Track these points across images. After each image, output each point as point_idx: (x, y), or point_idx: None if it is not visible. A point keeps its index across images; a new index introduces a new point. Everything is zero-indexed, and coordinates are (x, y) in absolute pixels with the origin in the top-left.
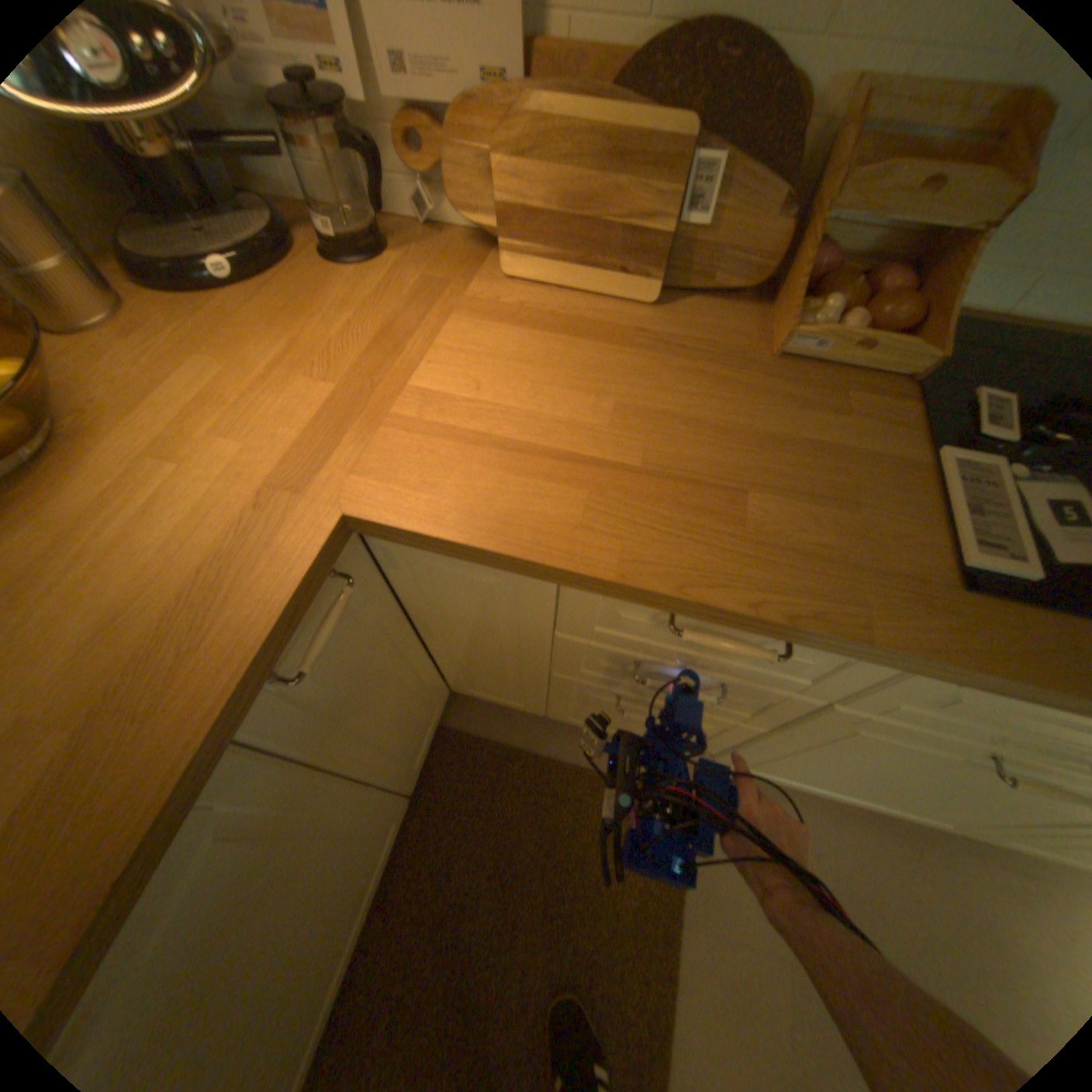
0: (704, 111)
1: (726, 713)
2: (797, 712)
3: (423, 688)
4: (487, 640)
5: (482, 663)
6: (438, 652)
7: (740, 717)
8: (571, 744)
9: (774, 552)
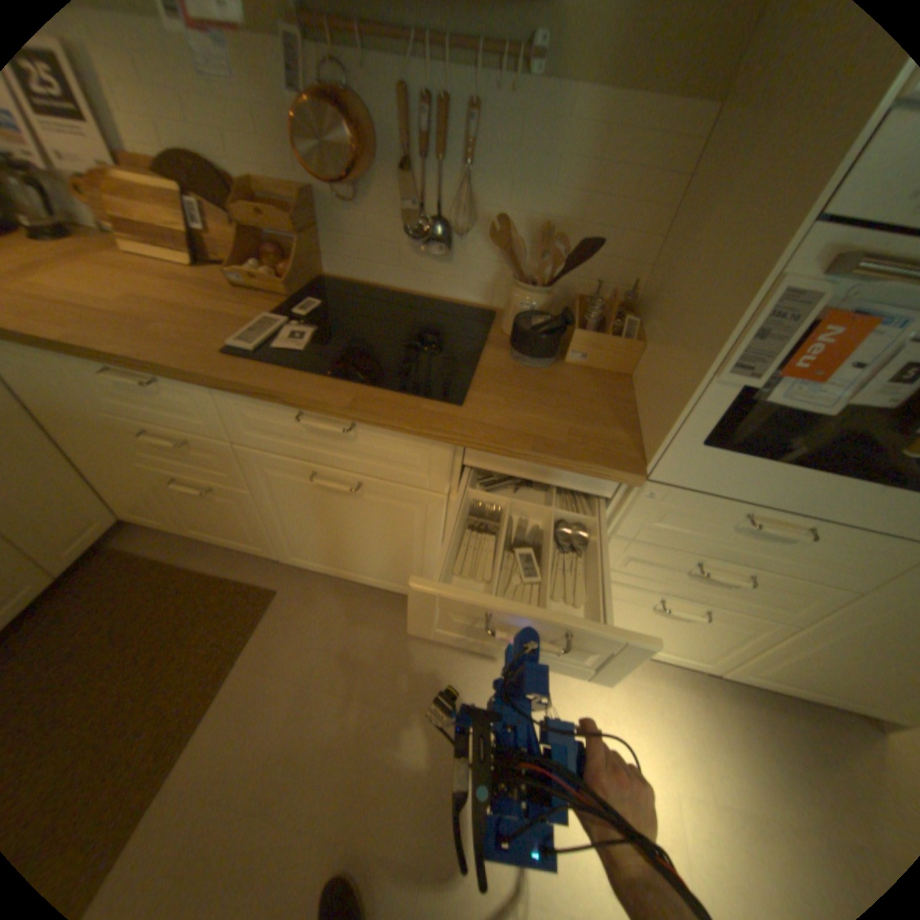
0: (186, 185)
1: (217, 479)
2: (230, 462)
3: (67, 494)
4: (80, 437)
5: (99, 469)
6: (74, 463)
7: (225, 482)
8: (202, 562)
9: (140, 339)
